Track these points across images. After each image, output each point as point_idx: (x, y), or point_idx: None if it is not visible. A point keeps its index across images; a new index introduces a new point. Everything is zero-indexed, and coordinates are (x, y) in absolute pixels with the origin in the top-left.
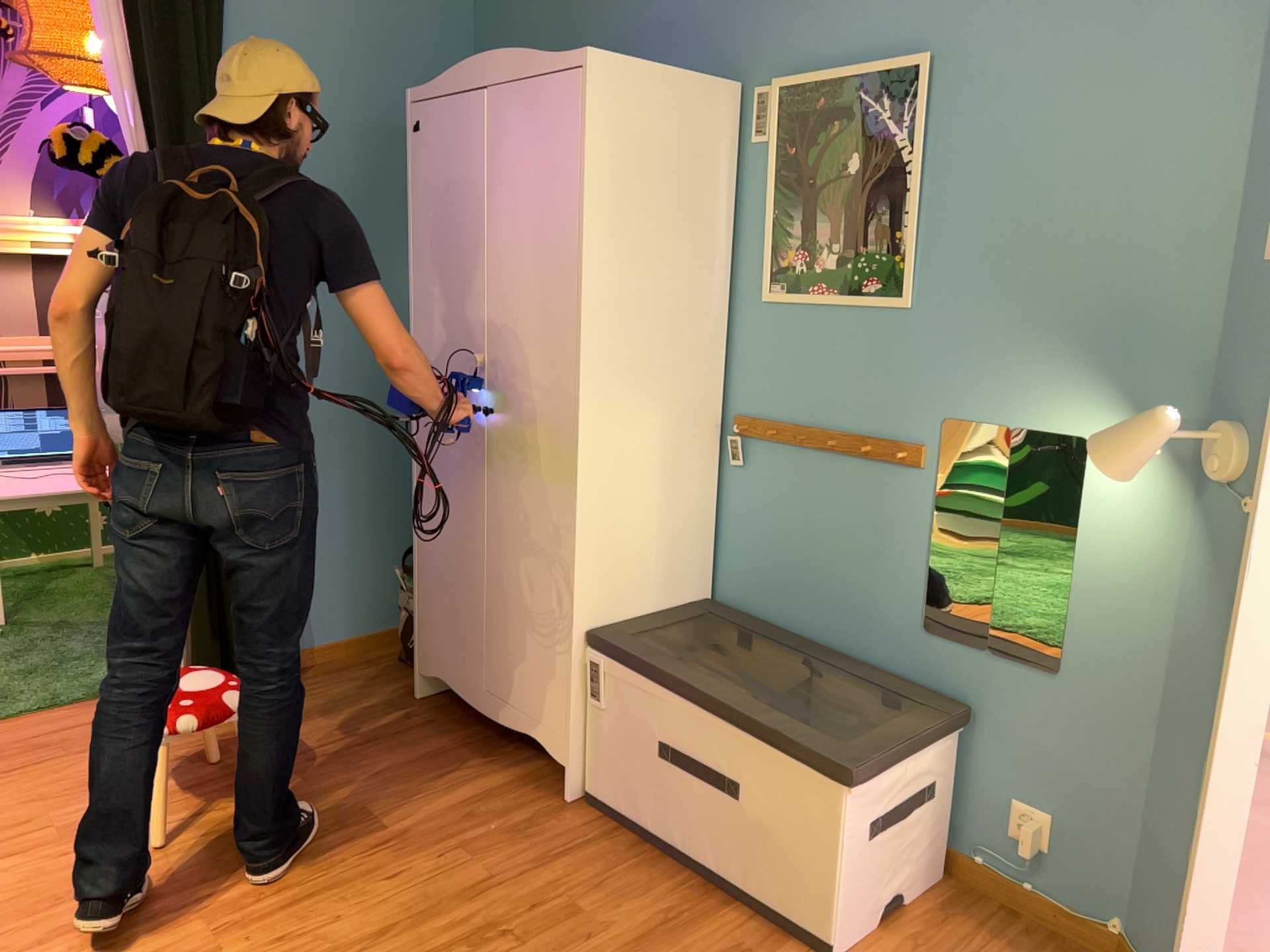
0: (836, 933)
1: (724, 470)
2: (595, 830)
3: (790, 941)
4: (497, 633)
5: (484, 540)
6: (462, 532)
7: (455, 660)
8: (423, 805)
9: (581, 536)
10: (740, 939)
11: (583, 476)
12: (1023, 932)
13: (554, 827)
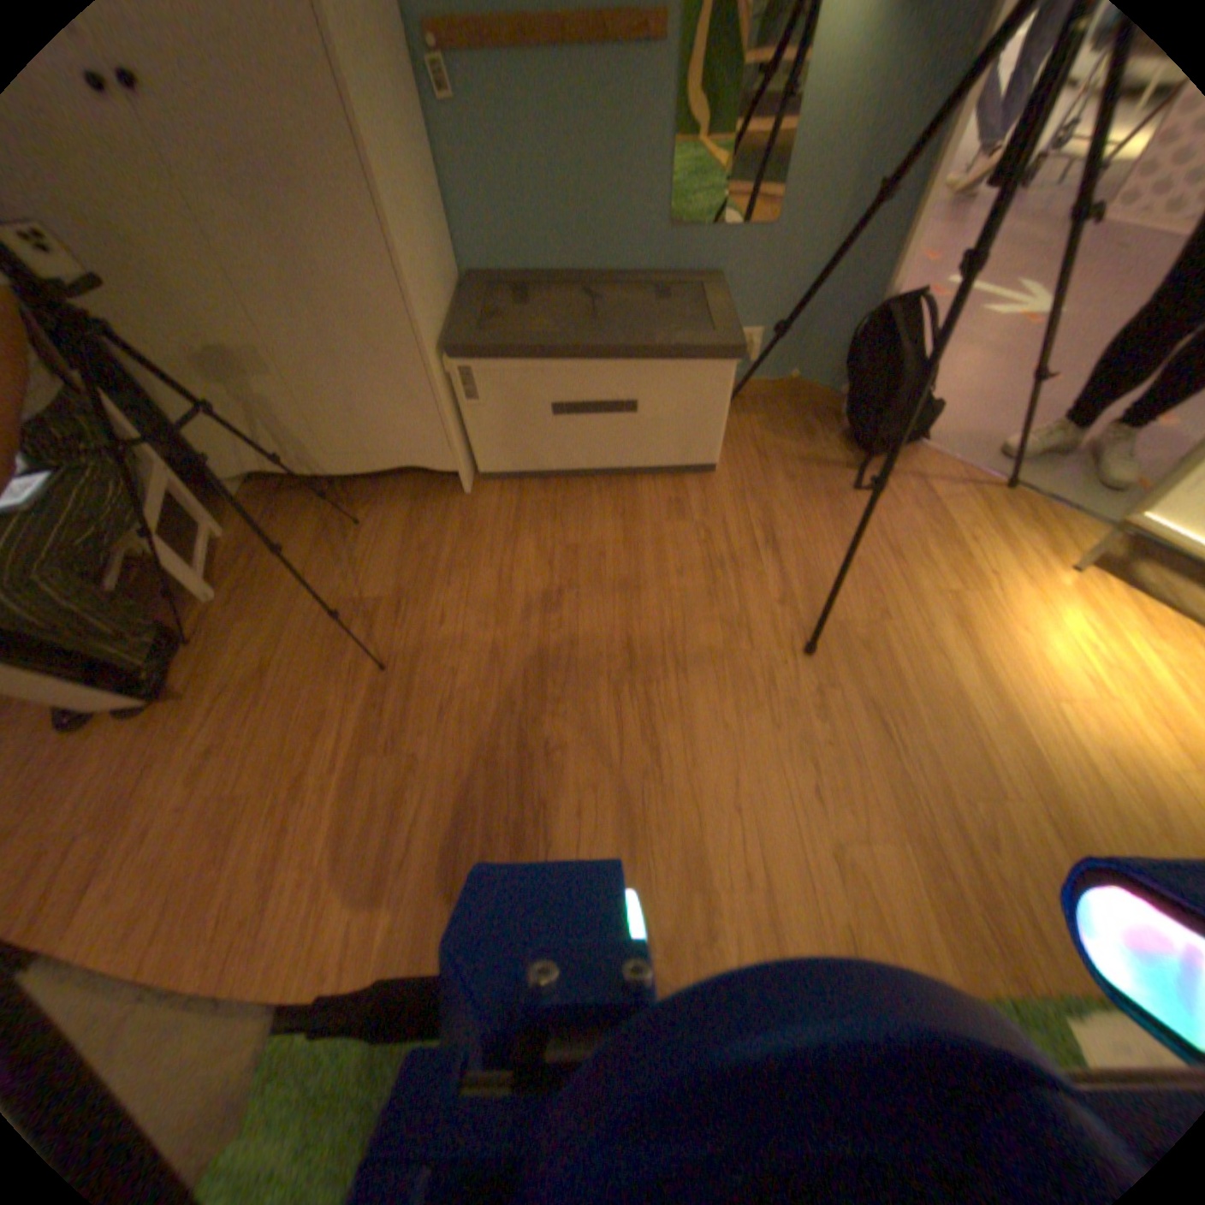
0: (711, 462)
1: (425, 120)
2: (508, 500)
3: (681, 483)
4: (298, 401)
5: (237, 304)
6: (192, 306)
7: (268, 449)
8: (376, 567)
9: (396, 245)
10: (661, 500)
11: (370, 158)
12: (749, 408)
13: (483, 516)
